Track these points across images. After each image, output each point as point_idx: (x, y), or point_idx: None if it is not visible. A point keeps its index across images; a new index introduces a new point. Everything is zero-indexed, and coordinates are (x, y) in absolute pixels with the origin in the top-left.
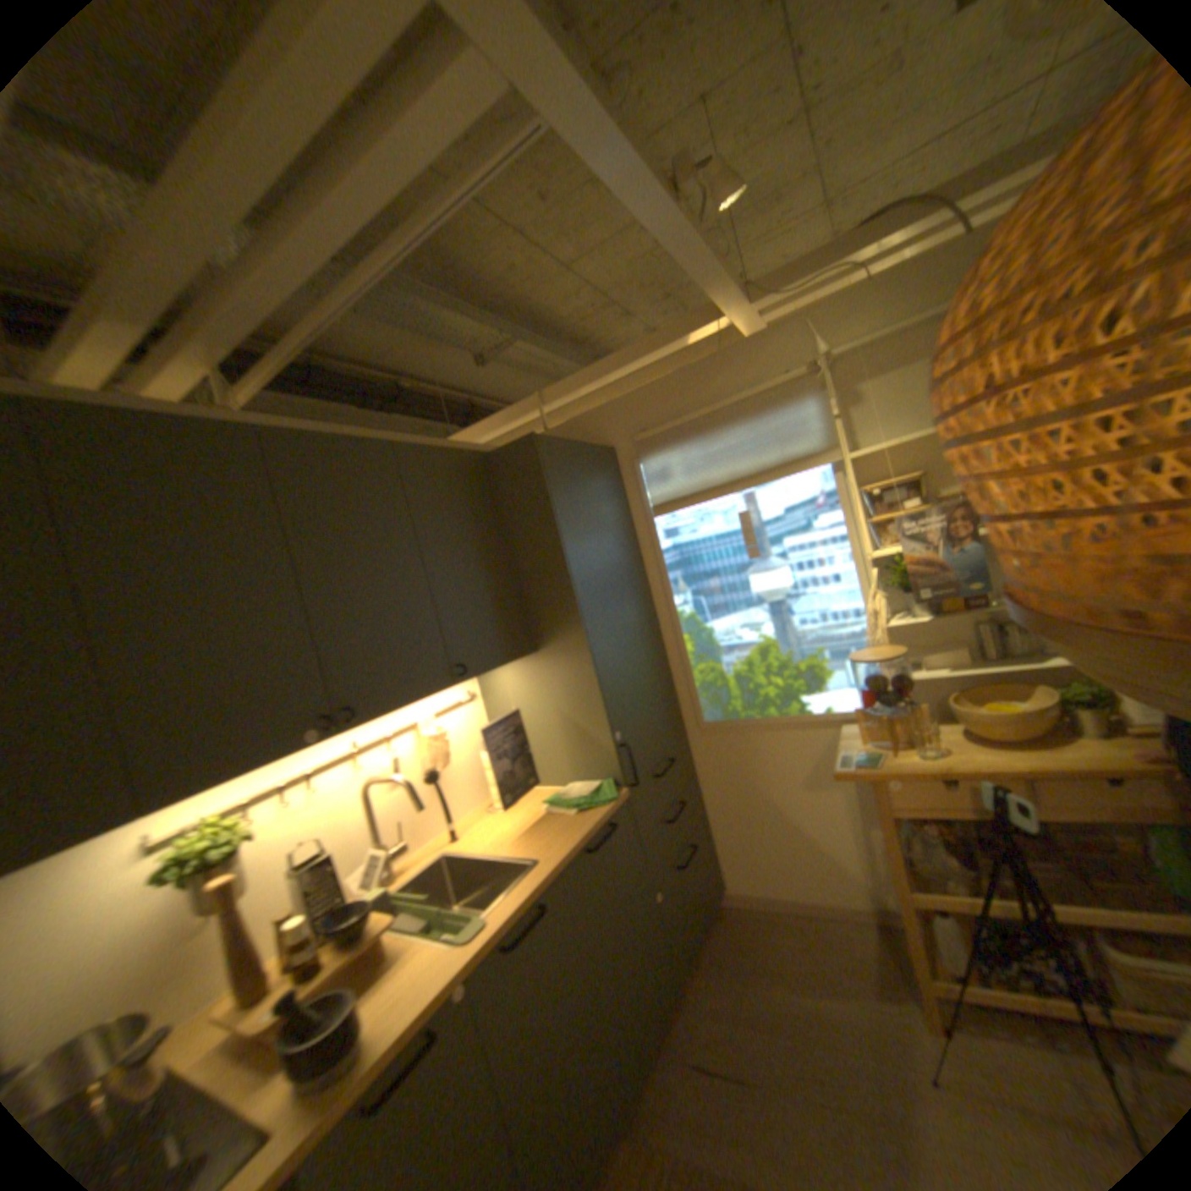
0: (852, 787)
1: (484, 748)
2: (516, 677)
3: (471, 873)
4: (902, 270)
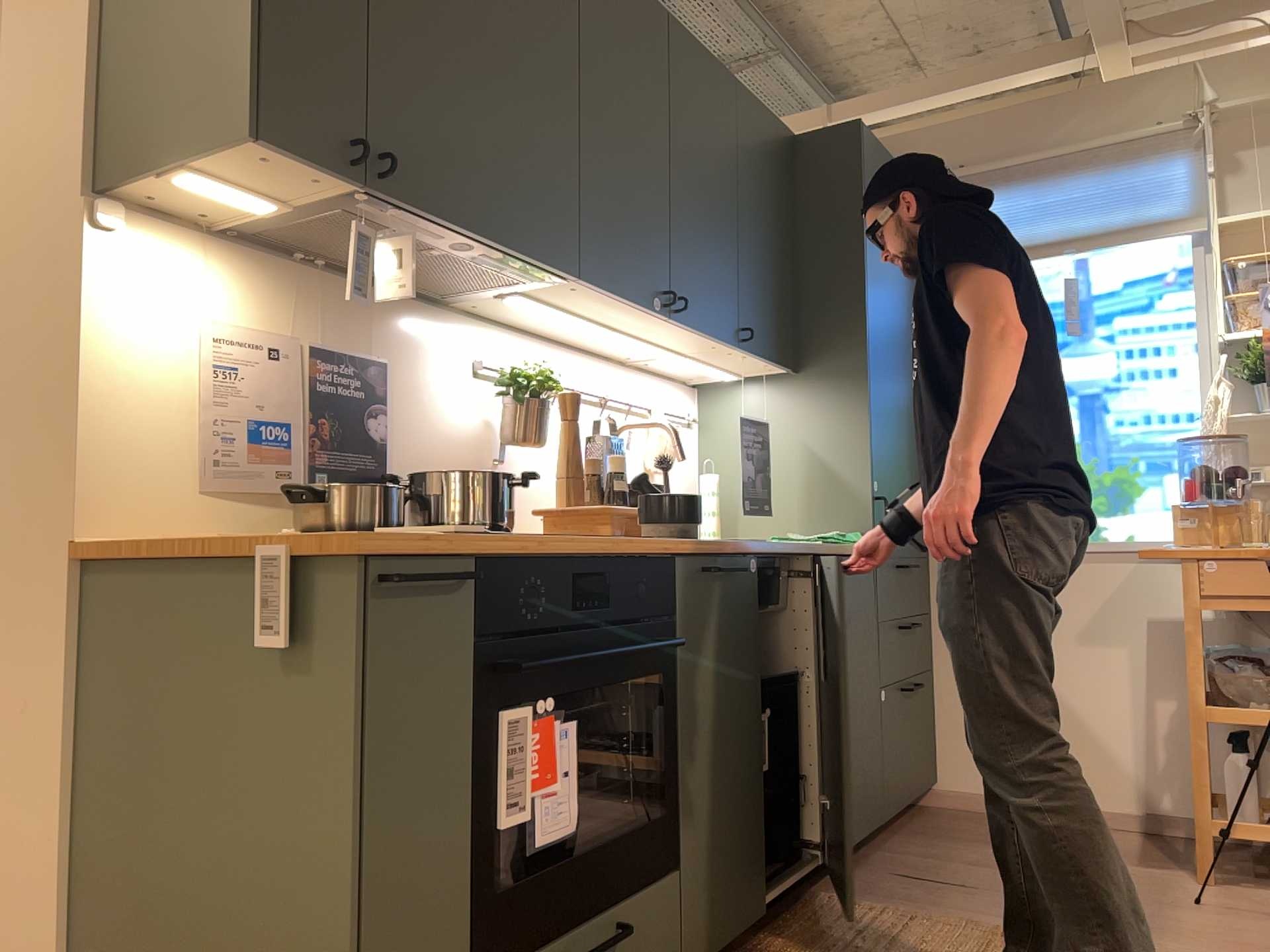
0: (1142, 641)
1: (706, 472)
2: (757, 403)
3: None
4: None
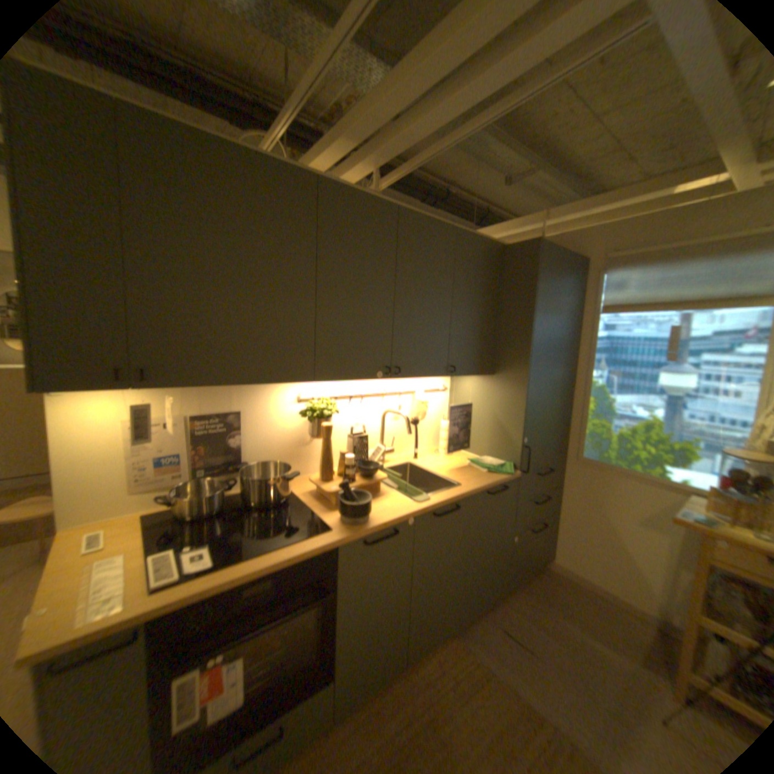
0: (680, 539)
1: (443, 418)
2: (473, 385)
3: (419, 476)
4: None
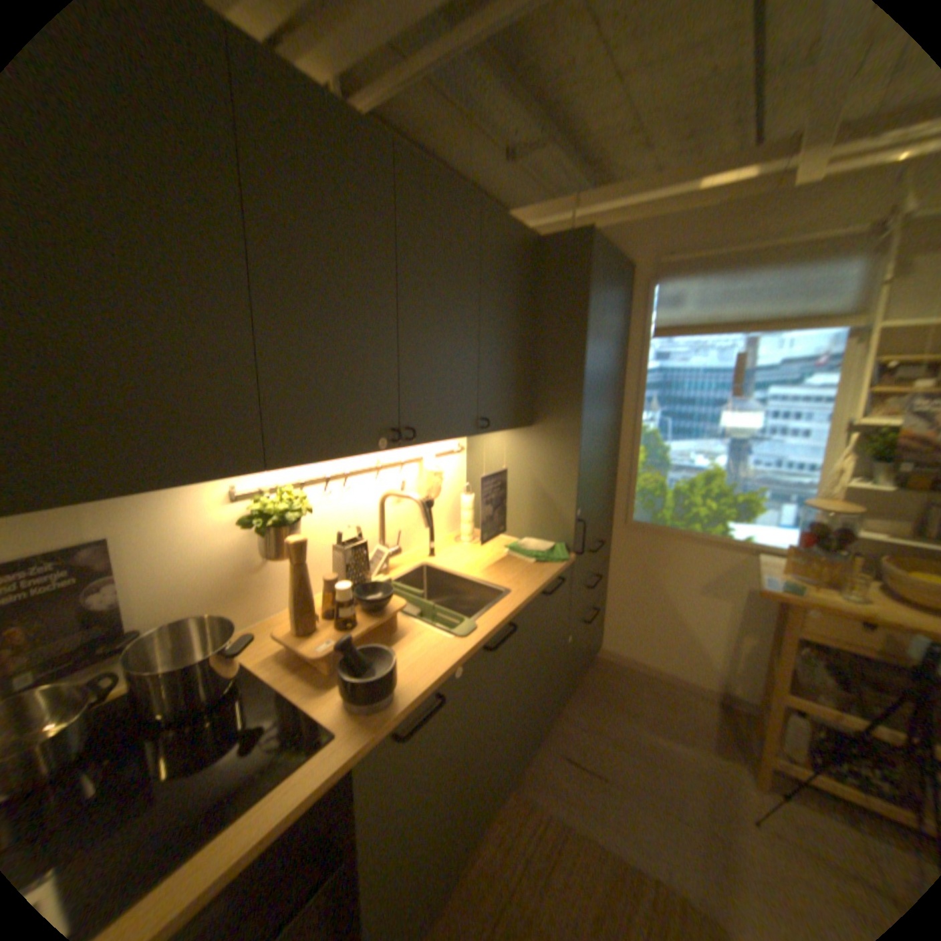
0: (743, 602)
1: (464, 491)
2: (503, 442)
3: (444, 582)
4: None
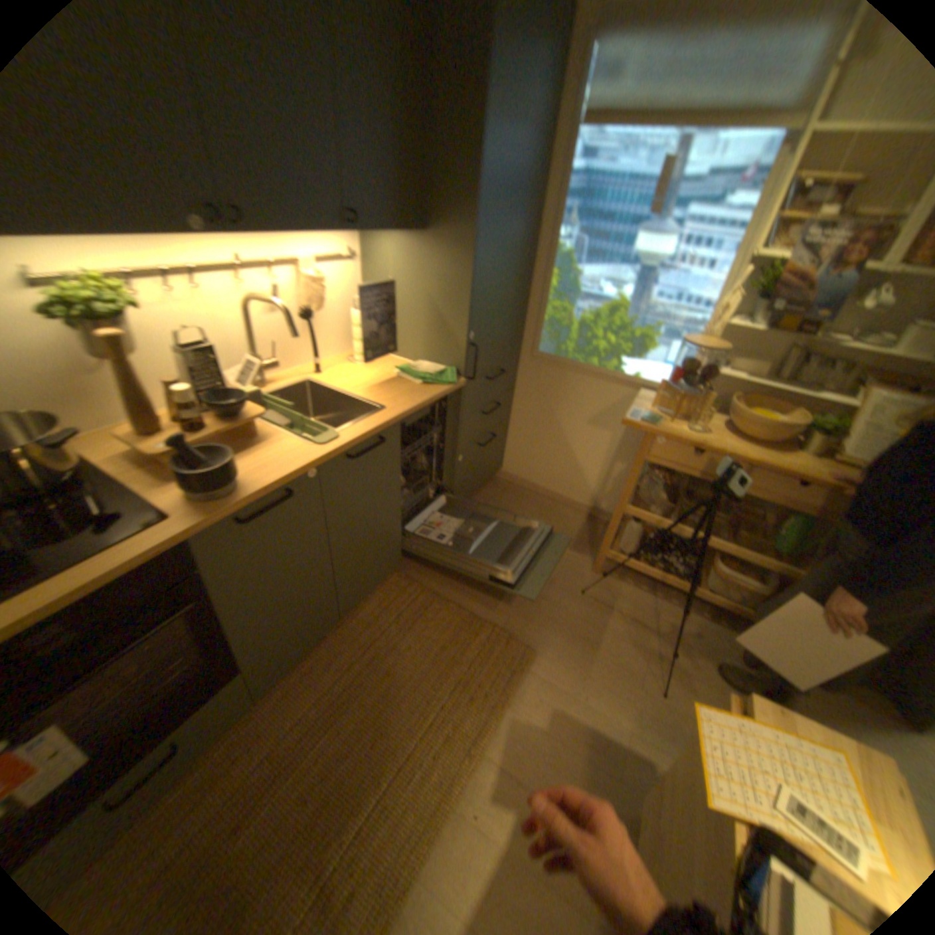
0: (620, 434)
1: (355, 308)
2: (397, 251)
3: (328, 400)
4: None
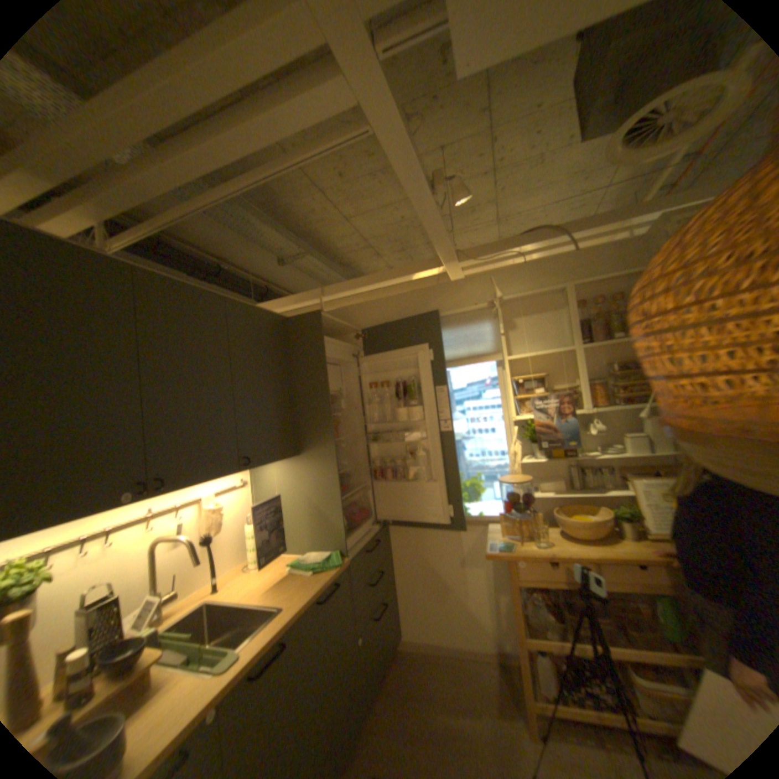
0: (490, 567)
1: (247, 522)
2: (279, 472)
3: (224, 618)
4: (542, 262)
